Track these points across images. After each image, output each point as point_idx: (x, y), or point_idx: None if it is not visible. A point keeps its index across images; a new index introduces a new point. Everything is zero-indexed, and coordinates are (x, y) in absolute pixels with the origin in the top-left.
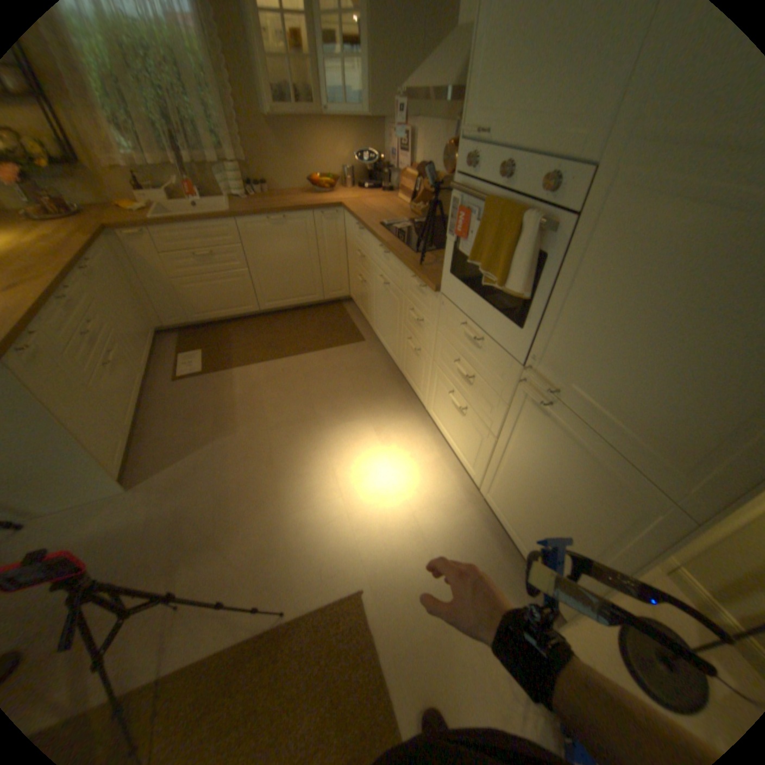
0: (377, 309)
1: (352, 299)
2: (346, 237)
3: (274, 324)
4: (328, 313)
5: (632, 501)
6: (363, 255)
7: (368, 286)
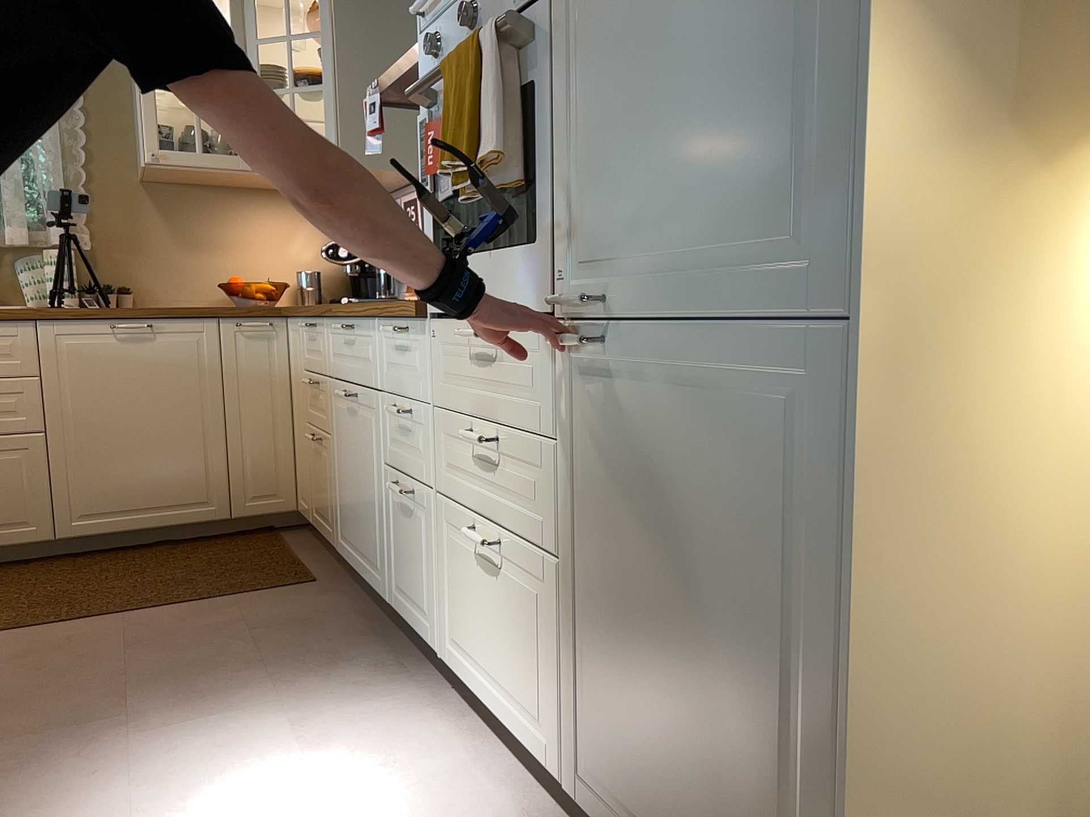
0: (343, 479)
1: (303, 509)
2: (293, 375)
3: (90, 567)
4: (239, 545)
5: (784, 390)
6: (317, 378)
7: (327, 440)
